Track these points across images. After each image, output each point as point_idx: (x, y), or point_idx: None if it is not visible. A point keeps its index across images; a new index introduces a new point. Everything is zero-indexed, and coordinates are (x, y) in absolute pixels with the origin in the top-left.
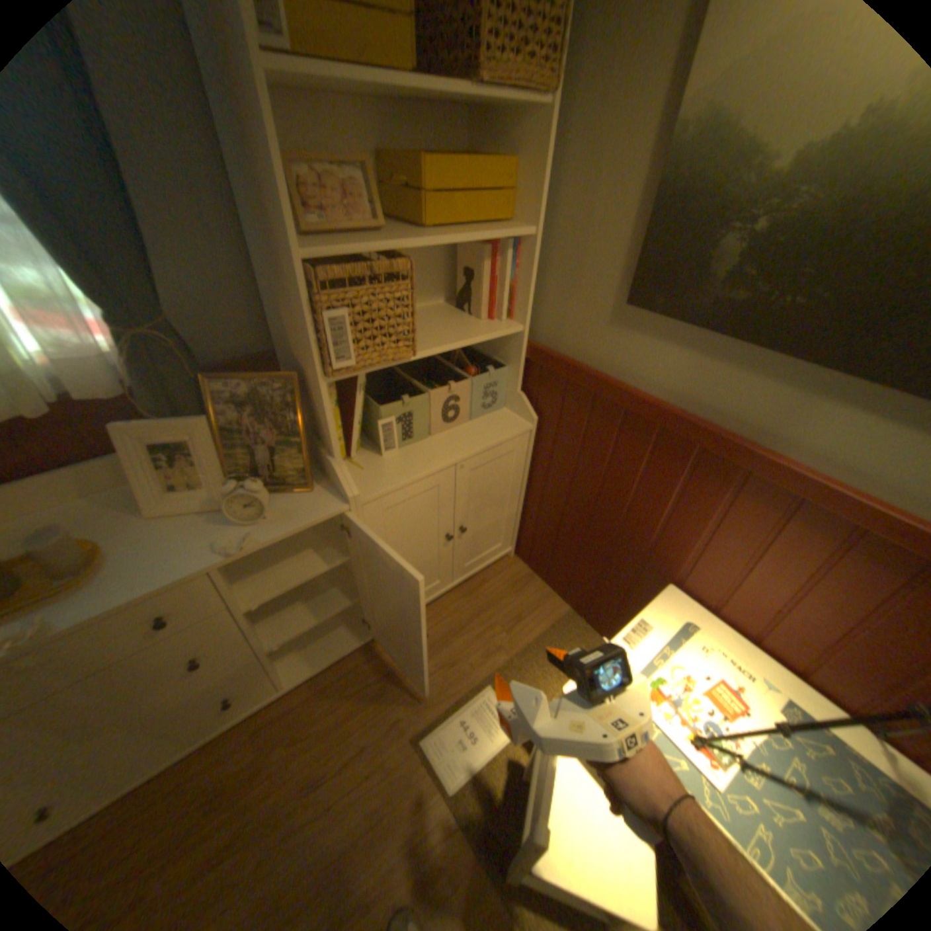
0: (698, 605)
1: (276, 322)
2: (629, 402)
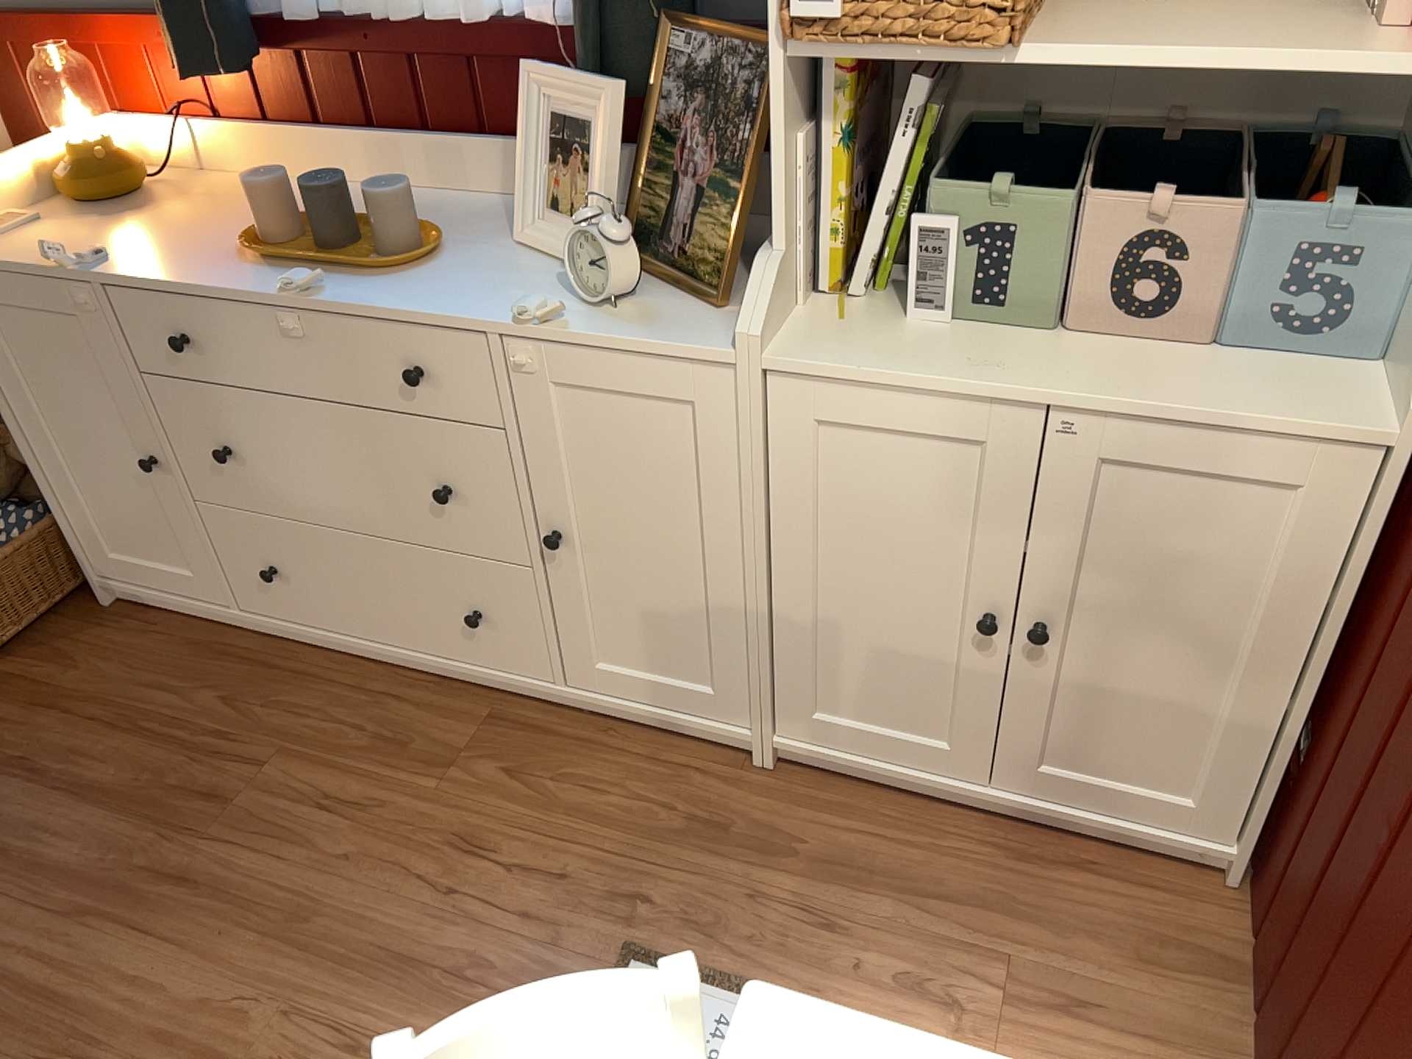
0: None
1: None
2: None
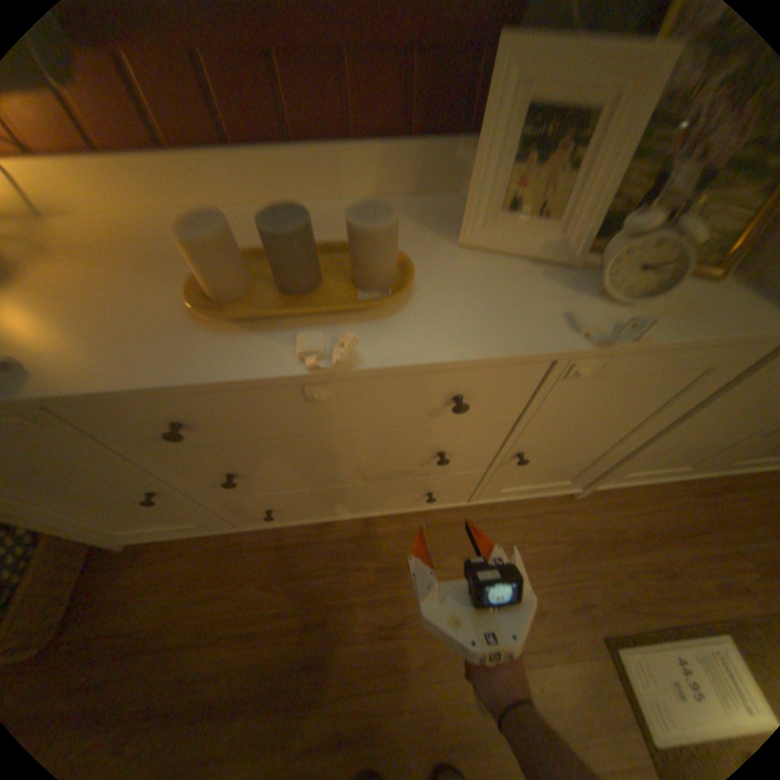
0: None
1: None
2: None
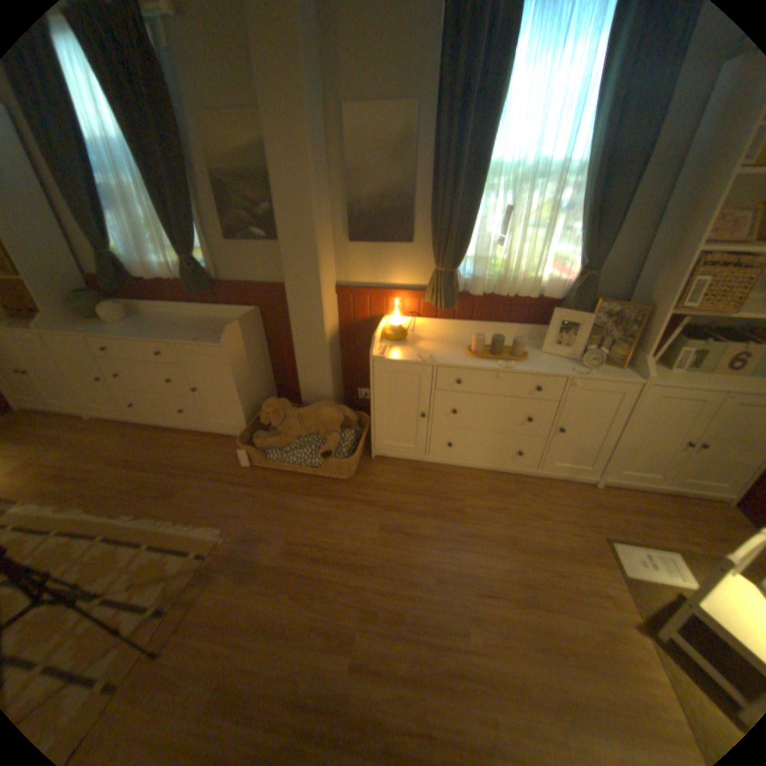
0: None
1: (646, 283)
2: None
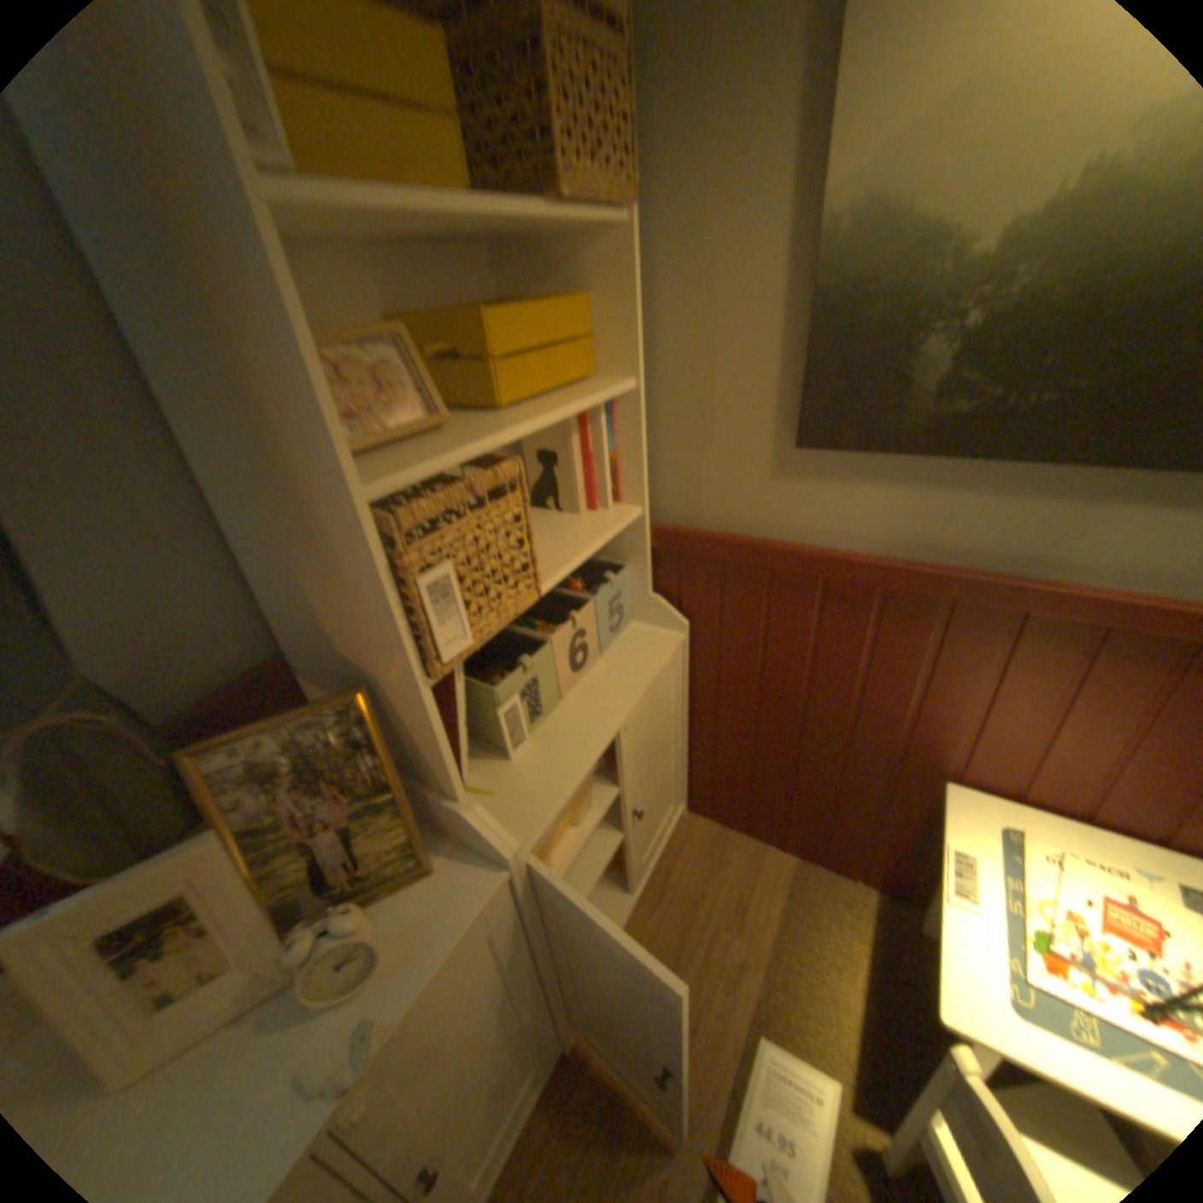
0: (994, 797)
1: (288, 608)
2: (831, 568)
